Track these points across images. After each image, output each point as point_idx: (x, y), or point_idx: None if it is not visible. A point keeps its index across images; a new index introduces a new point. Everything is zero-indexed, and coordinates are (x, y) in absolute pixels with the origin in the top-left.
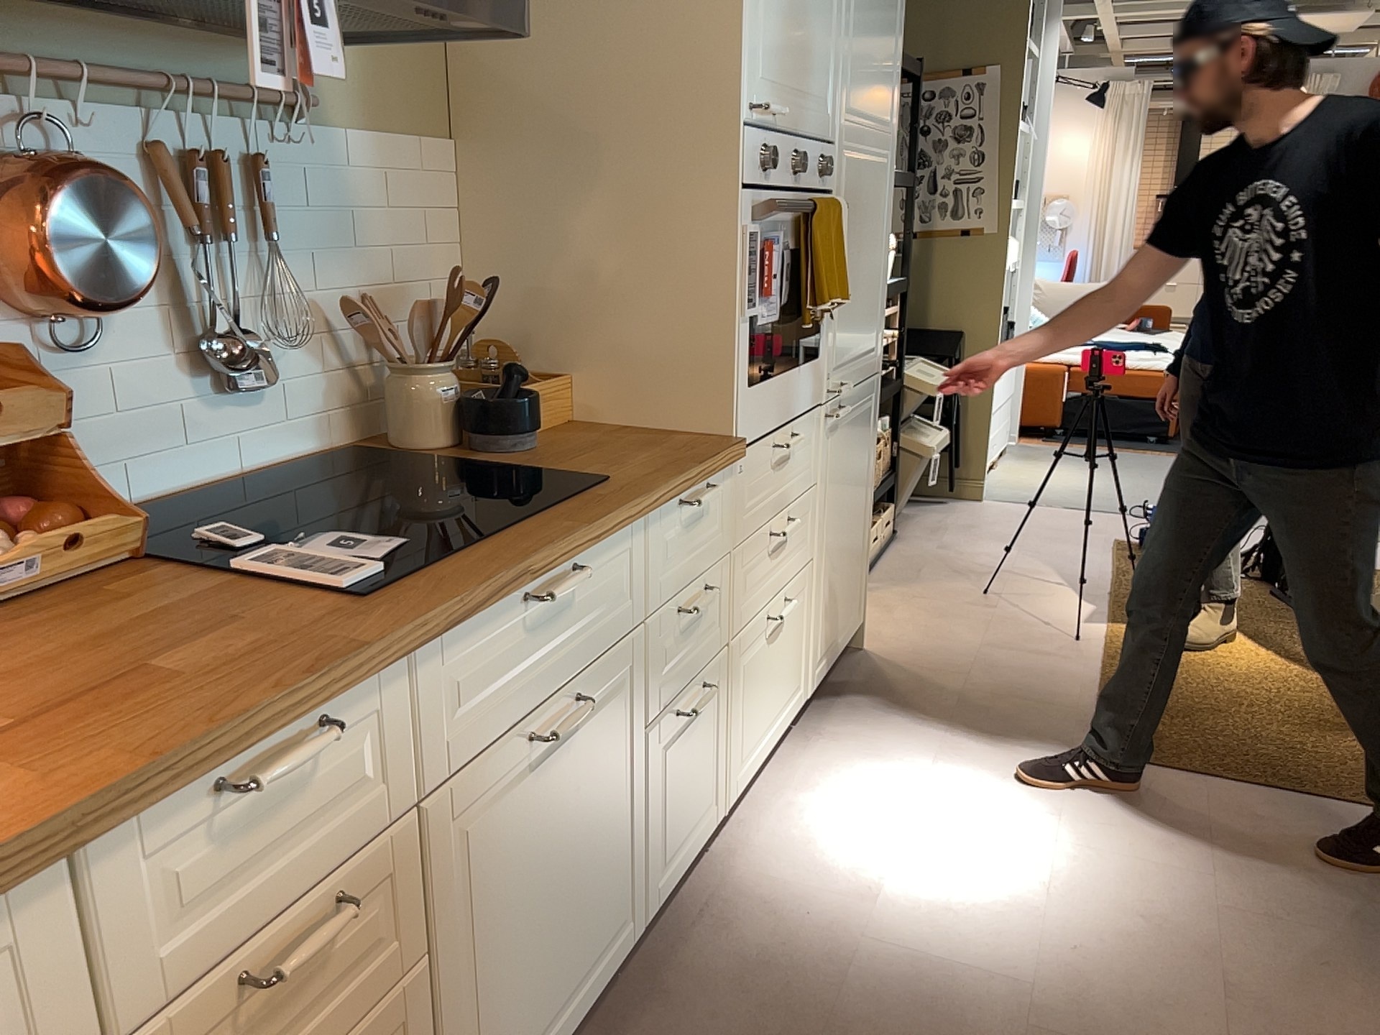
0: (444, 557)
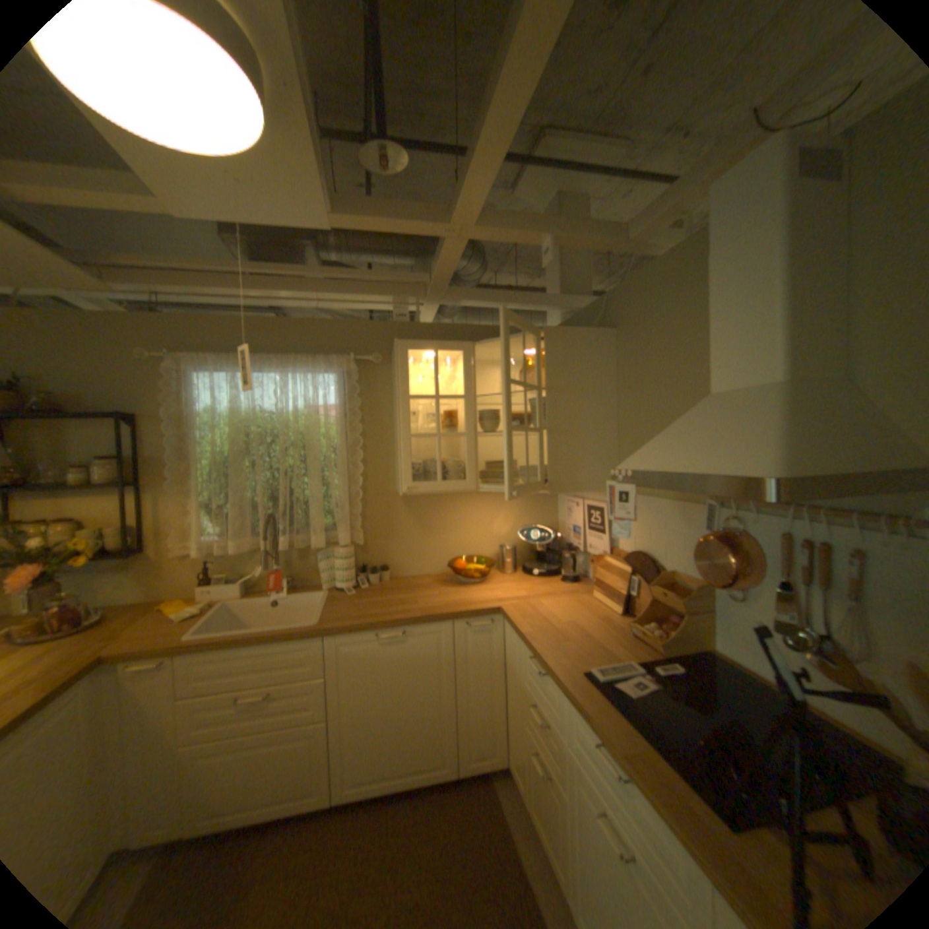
0: (611, 704)
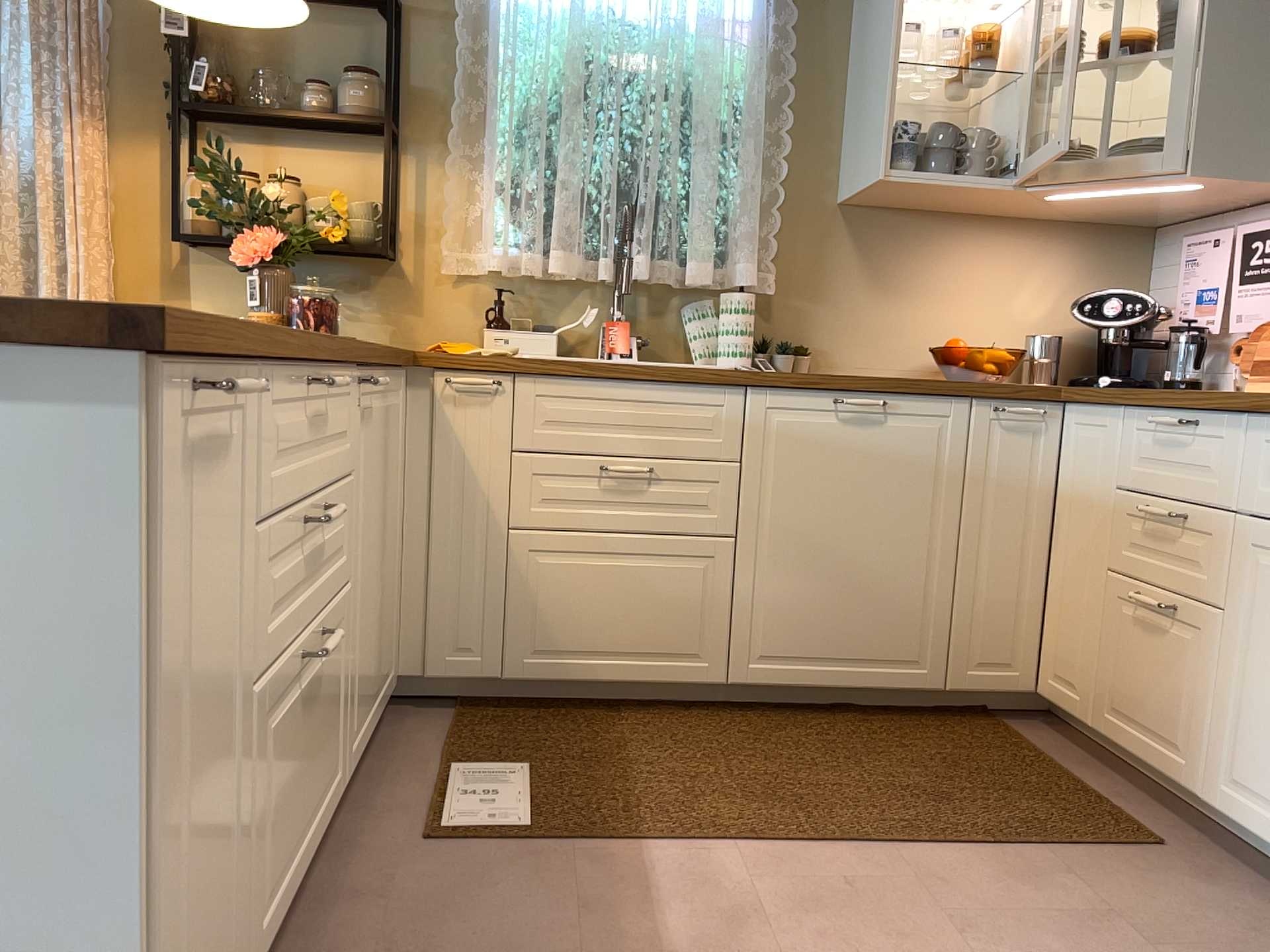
0: None
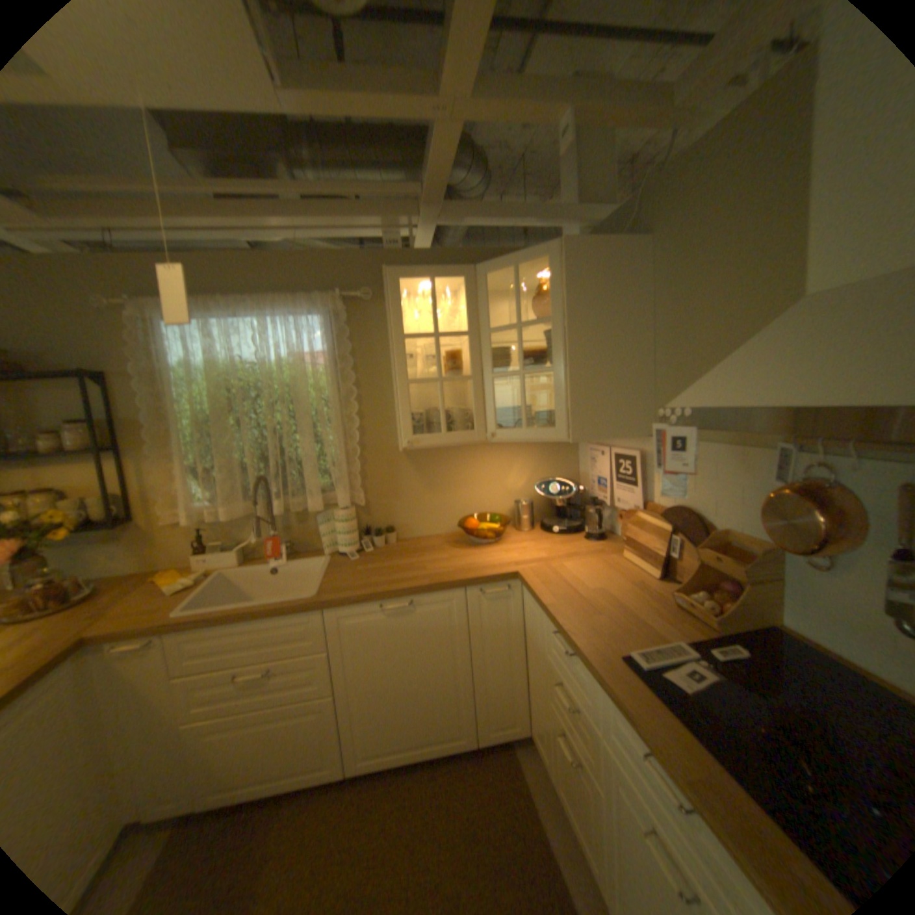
0: (661, 701)
